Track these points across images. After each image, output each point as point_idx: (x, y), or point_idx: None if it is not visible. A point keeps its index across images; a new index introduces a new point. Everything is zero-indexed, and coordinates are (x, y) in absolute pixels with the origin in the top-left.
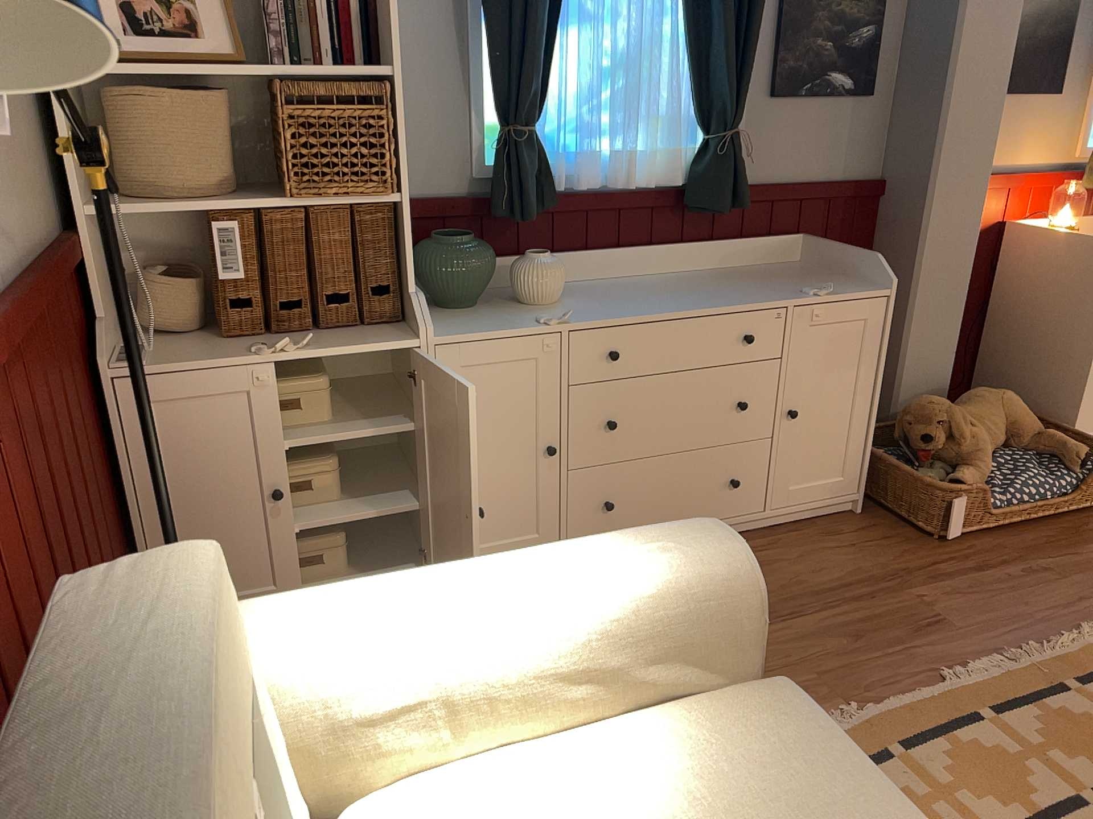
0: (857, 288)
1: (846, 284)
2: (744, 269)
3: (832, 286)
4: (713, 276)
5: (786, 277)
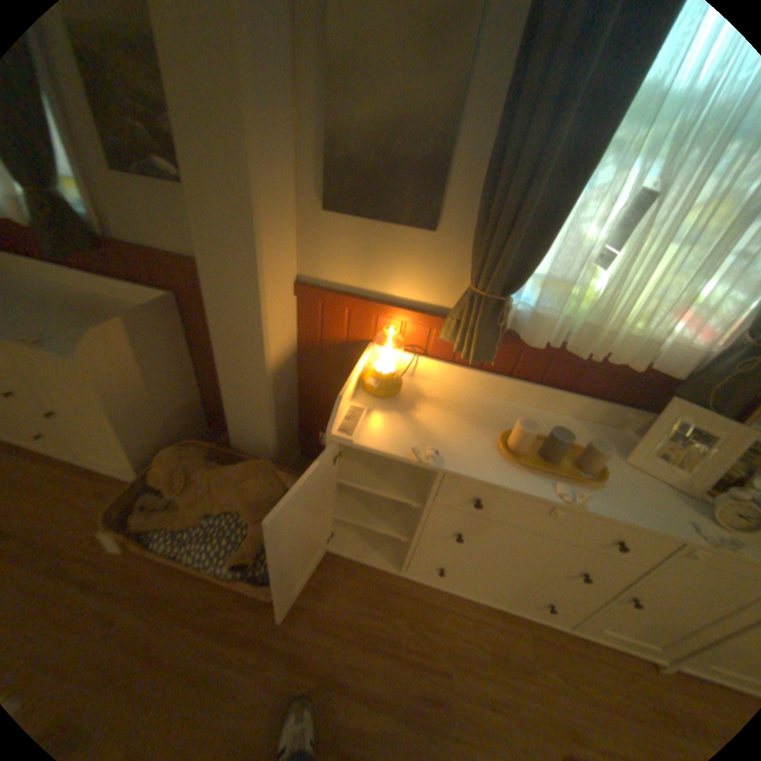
0: (68, 350)
1: (81, 343)
2: (115, 305)
3: (69, 341)
4: (74, 303)
5: (94, 321)
